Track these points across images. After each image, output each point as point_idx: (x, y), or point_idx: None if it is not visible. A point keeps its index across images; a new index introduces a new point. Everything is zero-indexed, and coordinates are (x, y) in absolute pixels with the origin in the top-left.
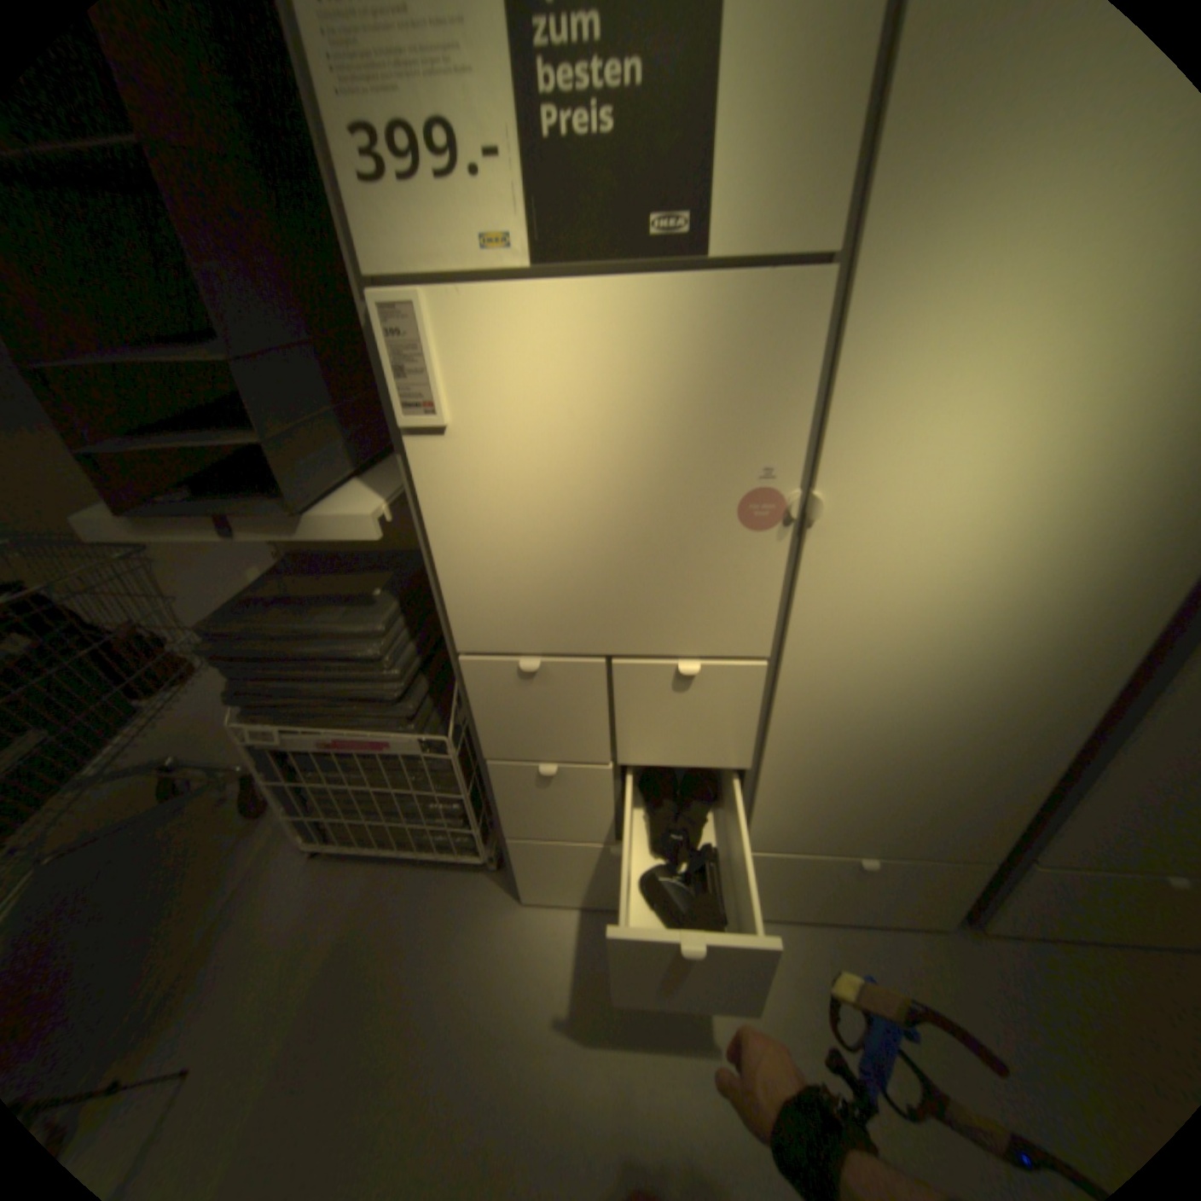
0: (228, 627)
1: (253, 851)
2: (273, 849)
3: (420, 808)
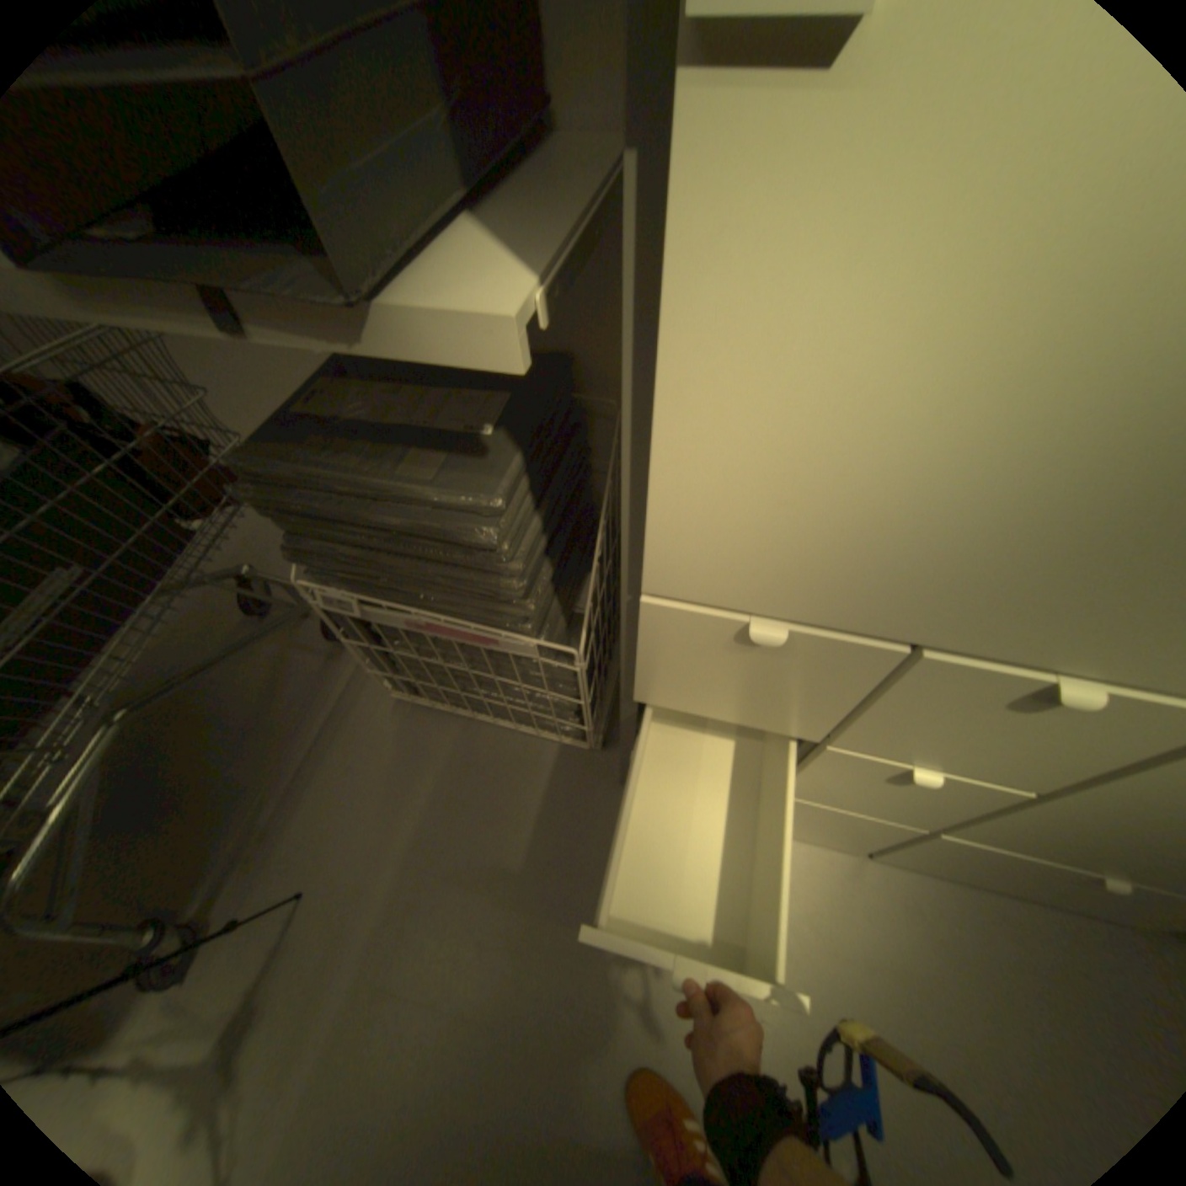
0: (274, 468)
1: (342, 679)
2: (362, 681)
3: (527, 698)
